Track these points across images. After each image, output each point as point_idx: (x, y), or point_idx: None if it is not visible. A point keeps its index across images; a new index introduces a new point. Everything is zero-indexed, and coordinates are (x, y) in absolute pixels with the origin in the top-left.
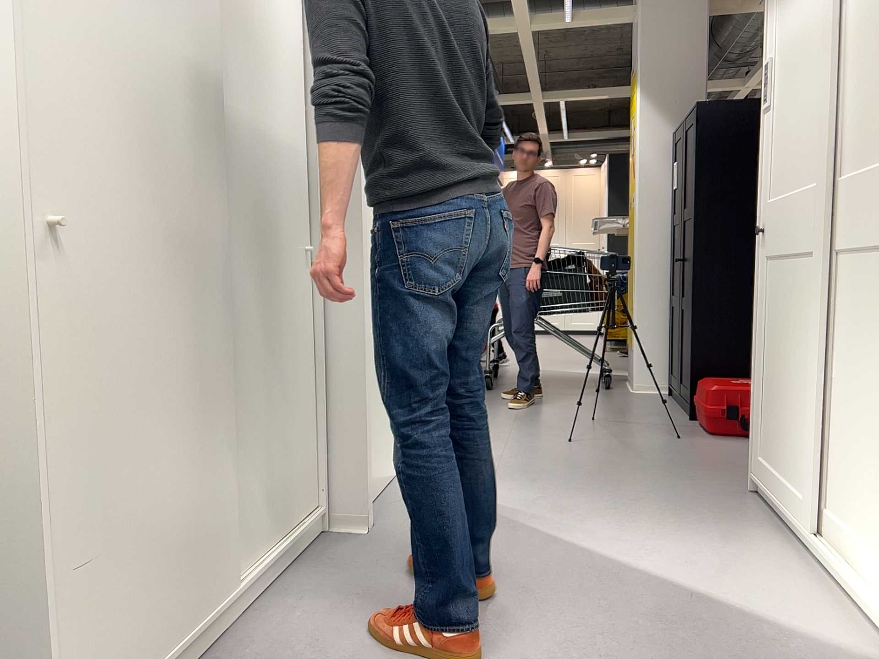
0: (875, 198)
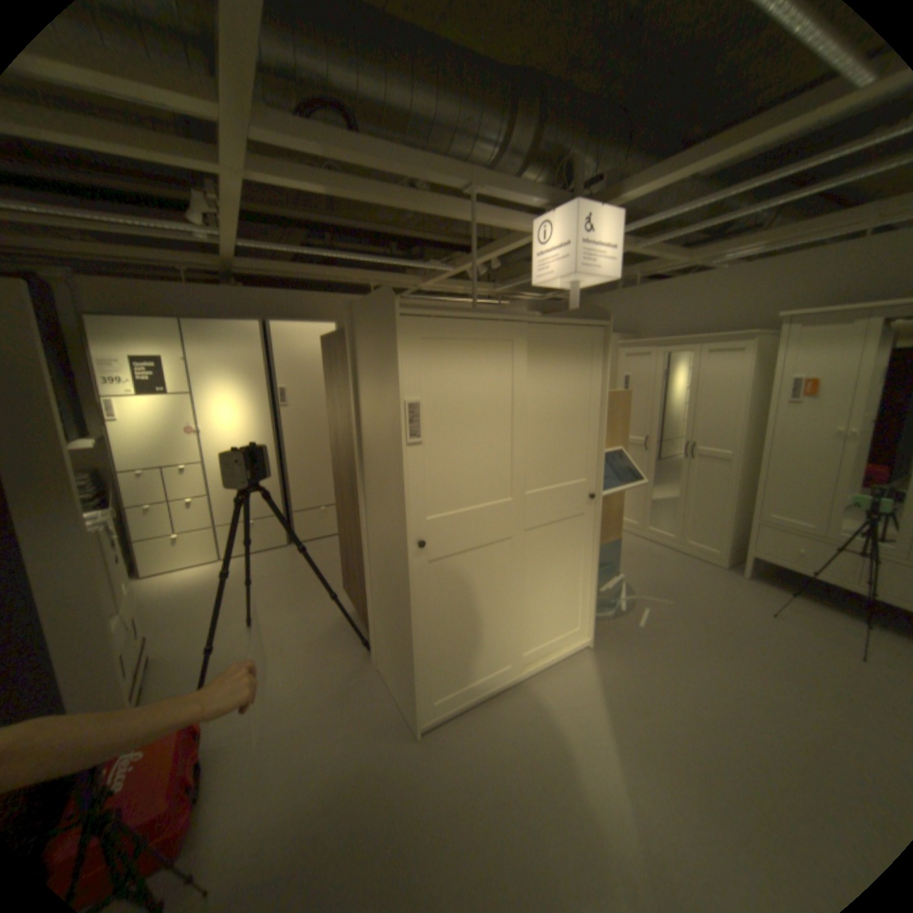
0: (570, 498)
